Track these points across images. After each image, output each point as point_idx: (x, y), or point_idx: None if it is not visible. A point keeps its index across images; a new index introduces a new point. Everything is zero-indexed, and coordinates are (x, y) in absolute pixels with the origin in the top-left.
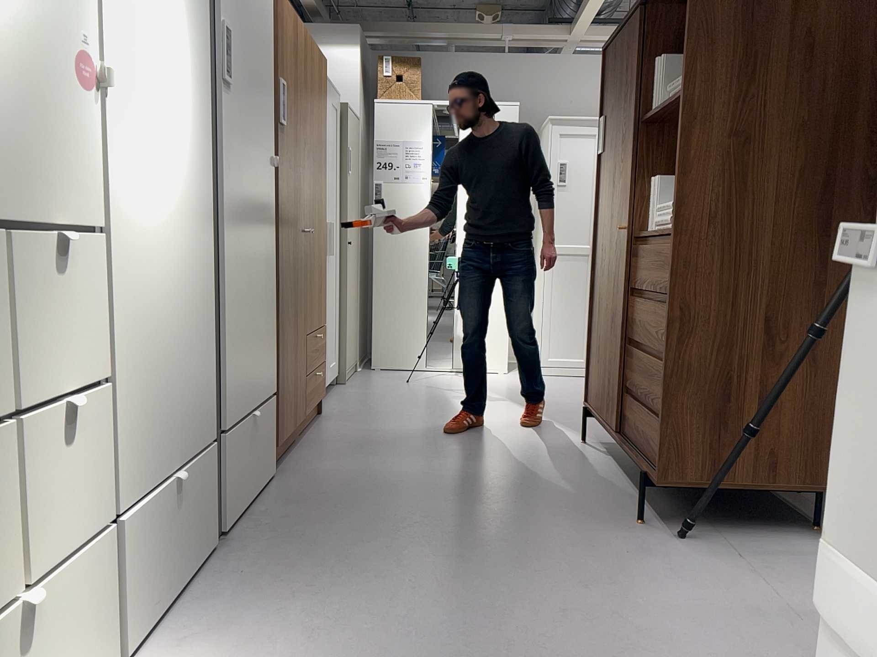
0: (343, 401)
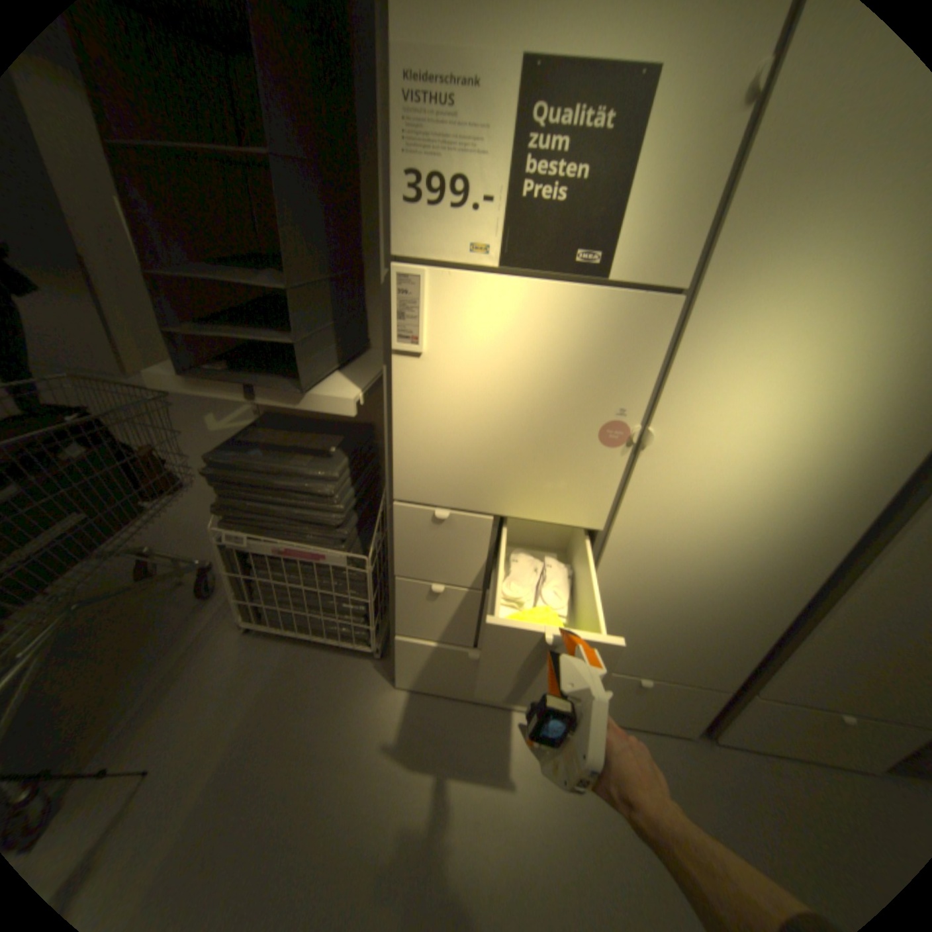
0: None
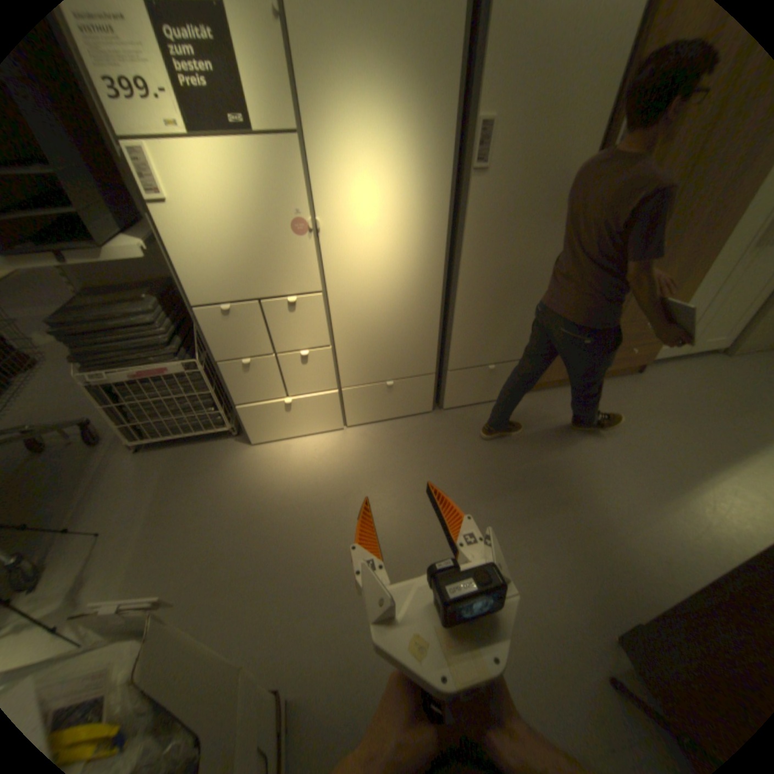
0: (686, 372)
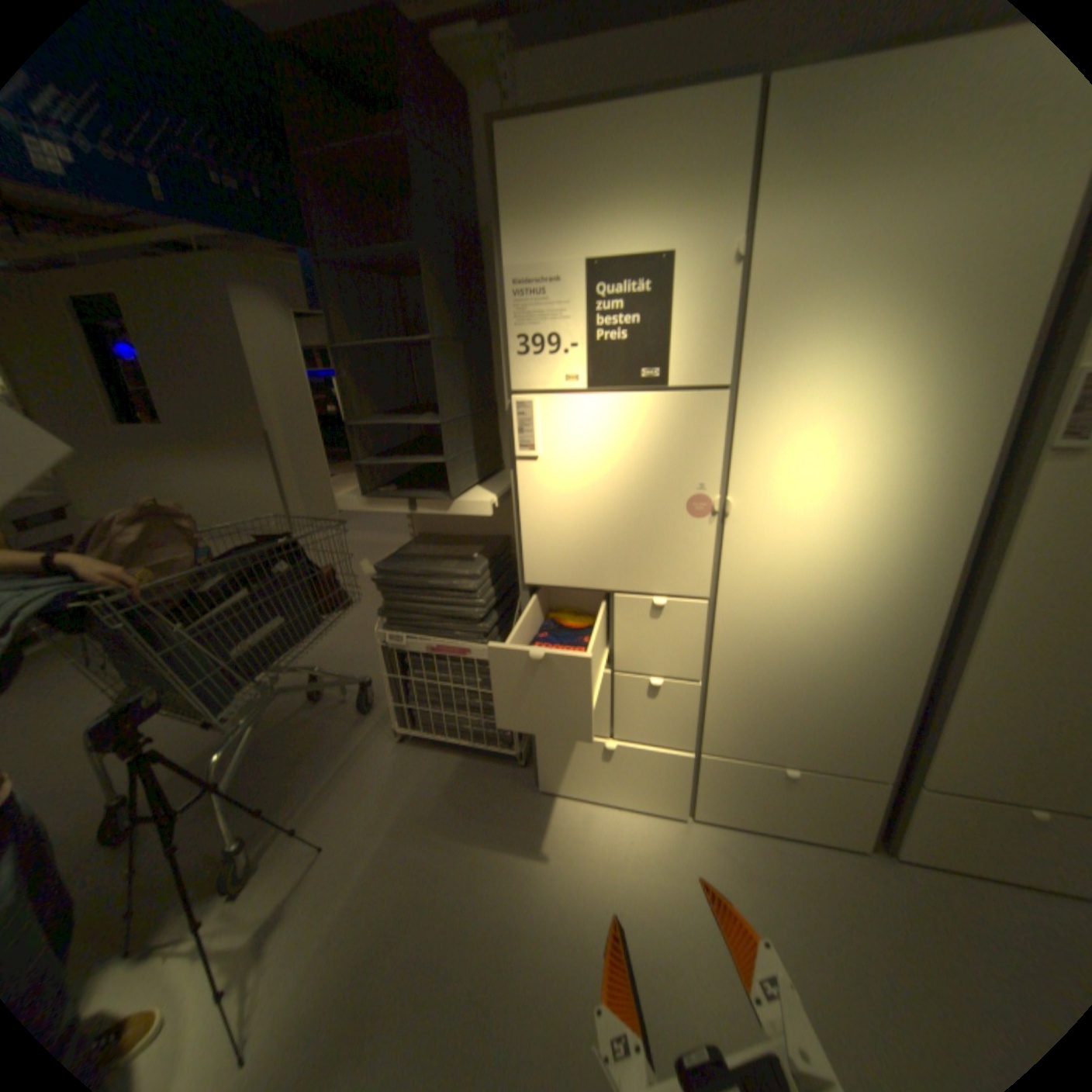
0: None
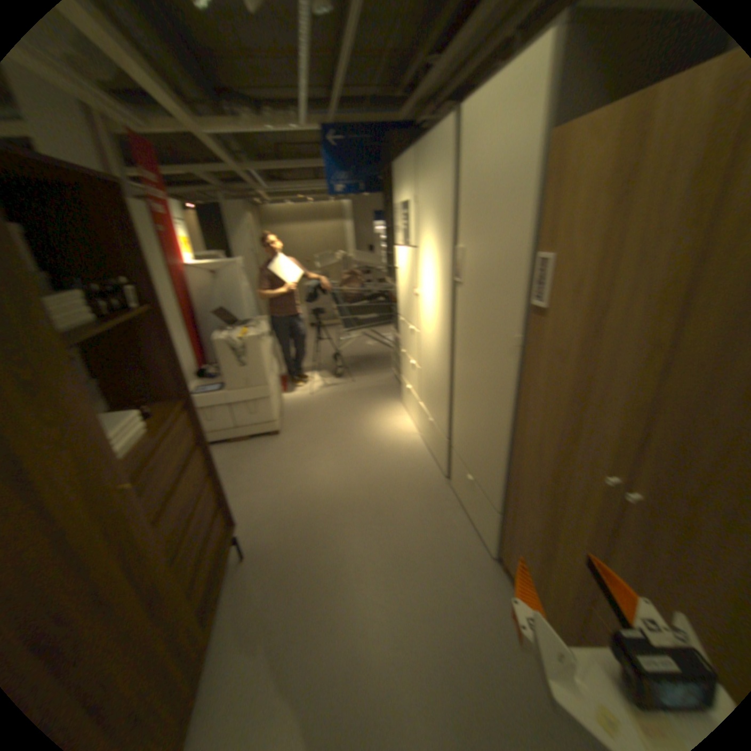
0: None
